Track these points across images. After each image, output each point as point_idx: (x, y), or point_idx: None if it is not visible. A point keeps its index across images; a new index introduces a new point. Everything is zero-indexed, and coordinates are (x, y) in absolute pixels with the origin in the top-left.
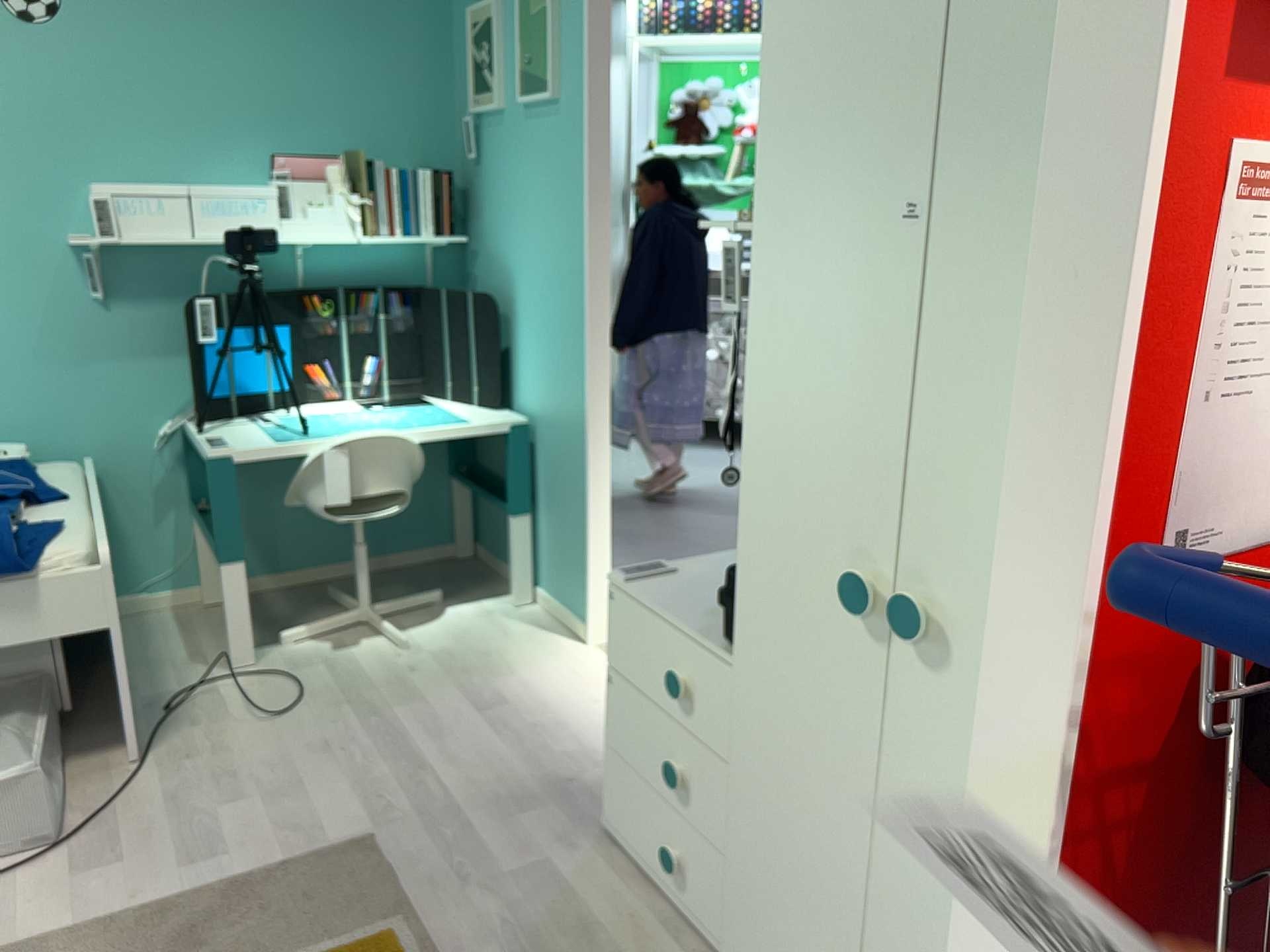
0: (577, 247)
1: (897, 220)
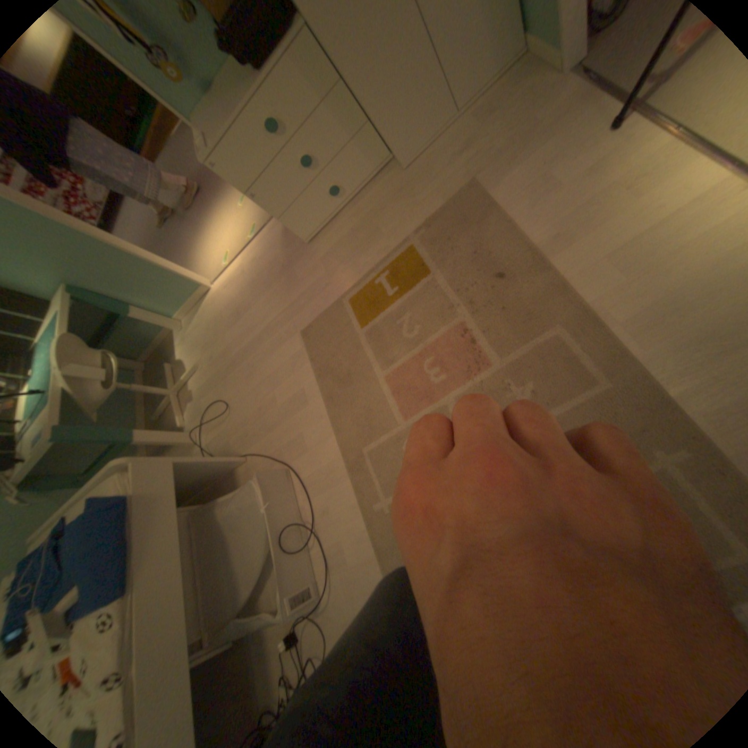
0: None
1: None
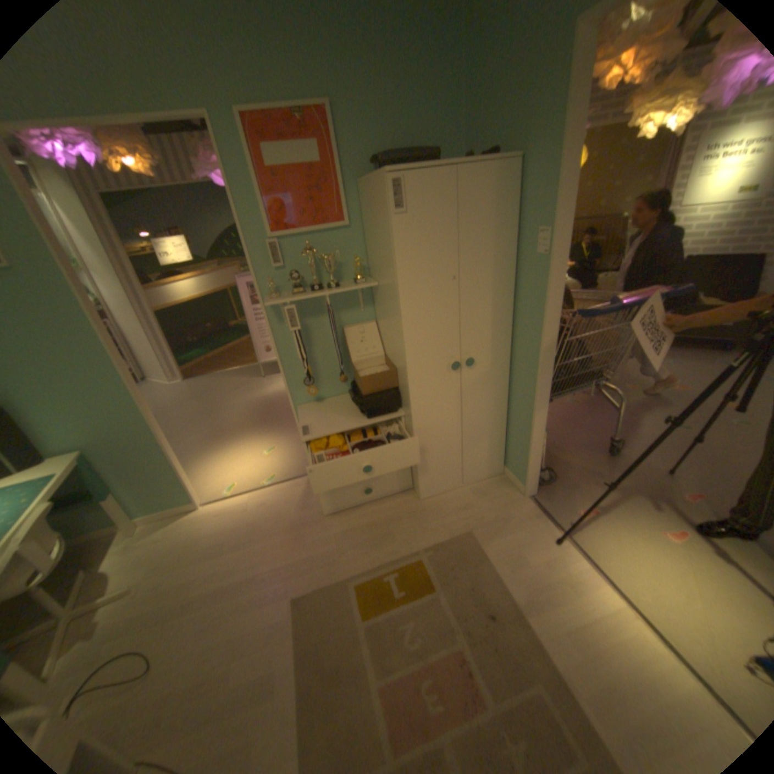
0: (88, 347)
1: (450, 282)
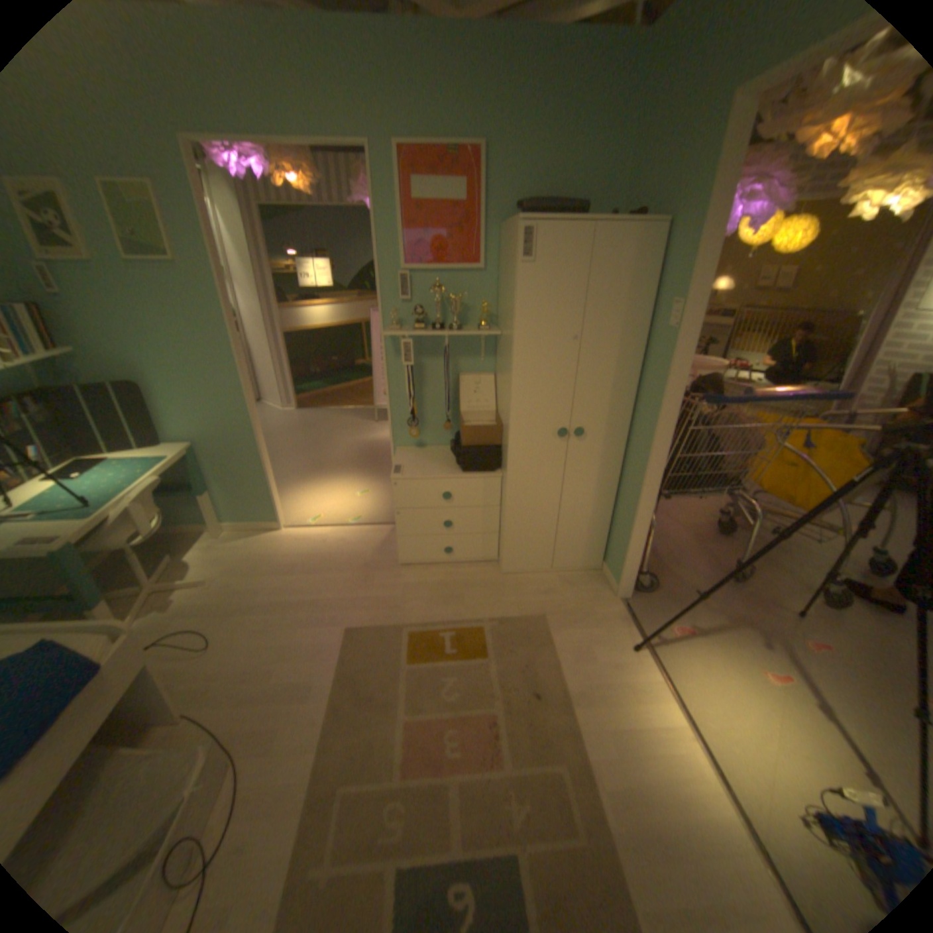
0: (219, 346)
1: (570, 342)
